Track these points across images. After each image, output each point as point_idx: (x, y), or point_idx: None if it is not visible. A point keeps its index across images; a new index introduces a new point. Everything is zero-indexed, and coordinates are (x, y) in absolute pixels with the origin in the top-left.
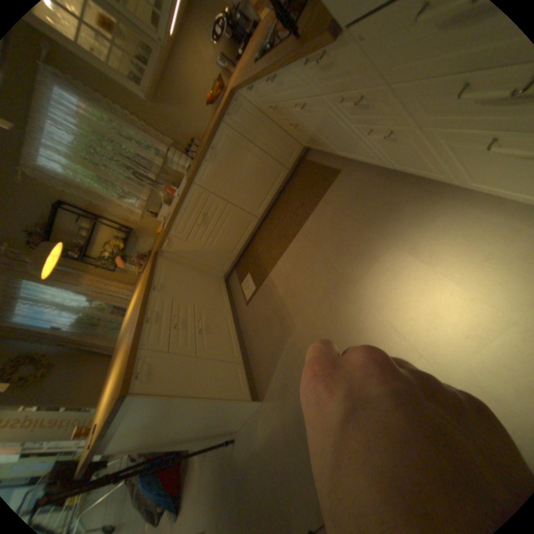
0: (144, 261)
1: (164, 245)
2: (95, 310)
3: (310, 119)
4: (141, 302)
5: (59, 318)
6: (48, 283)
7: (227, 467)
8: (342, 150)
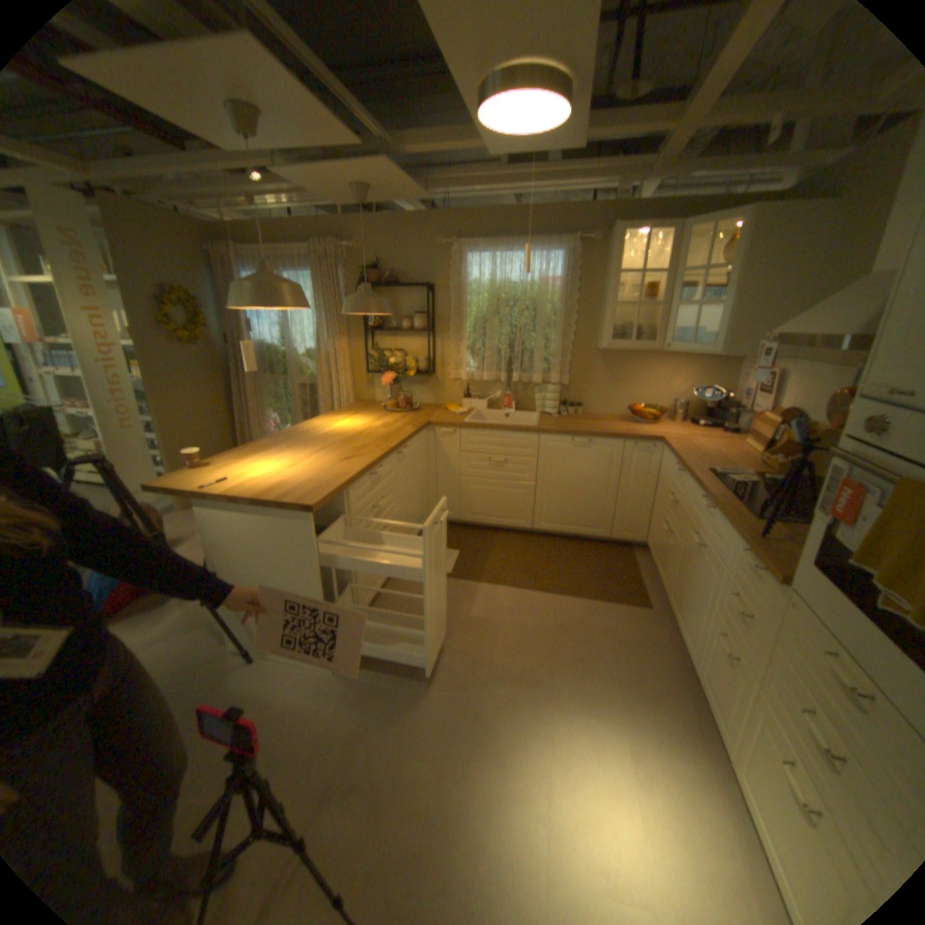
0: (402, 408)
1: (442, 428)
2: (296, 364)
3: (690, 554)
4: (379, 448)
5: (264, 324)
6: (315, 301)
7: (208, 675)
8: (675, 603)
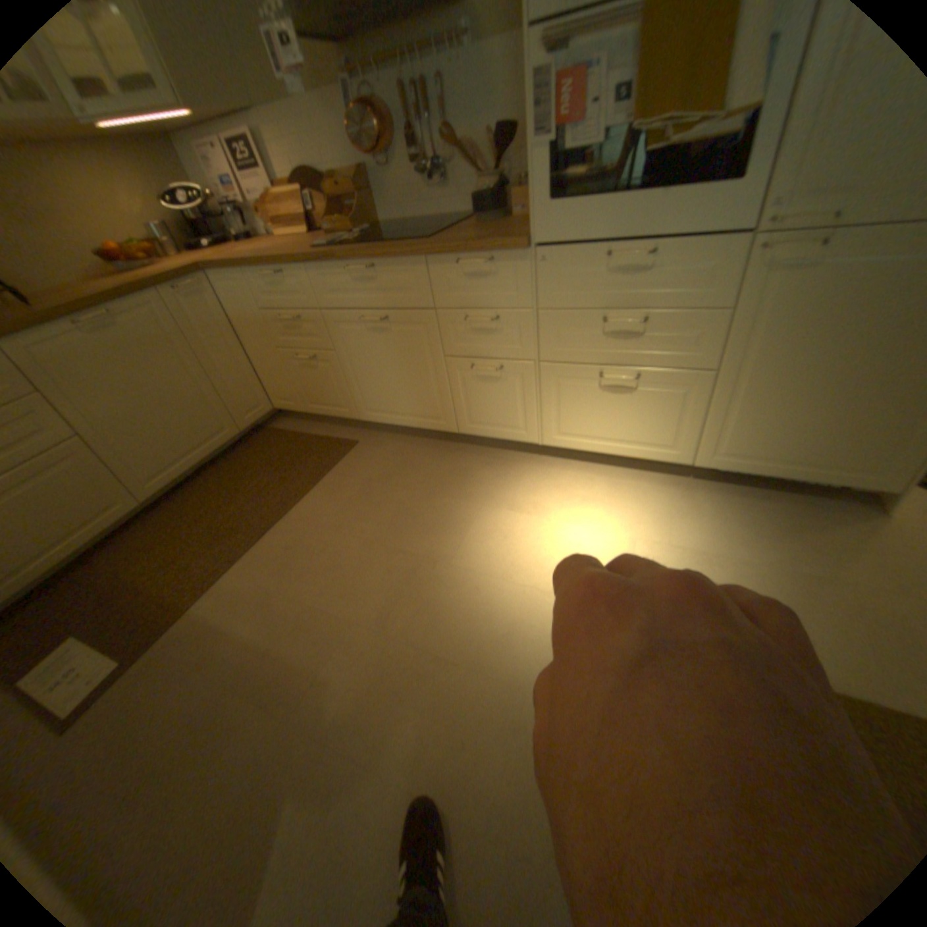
0: None
1: None
2: None
3: (363, 347)
4: None
5: None
6: None
7: None
8: (377, 410)
